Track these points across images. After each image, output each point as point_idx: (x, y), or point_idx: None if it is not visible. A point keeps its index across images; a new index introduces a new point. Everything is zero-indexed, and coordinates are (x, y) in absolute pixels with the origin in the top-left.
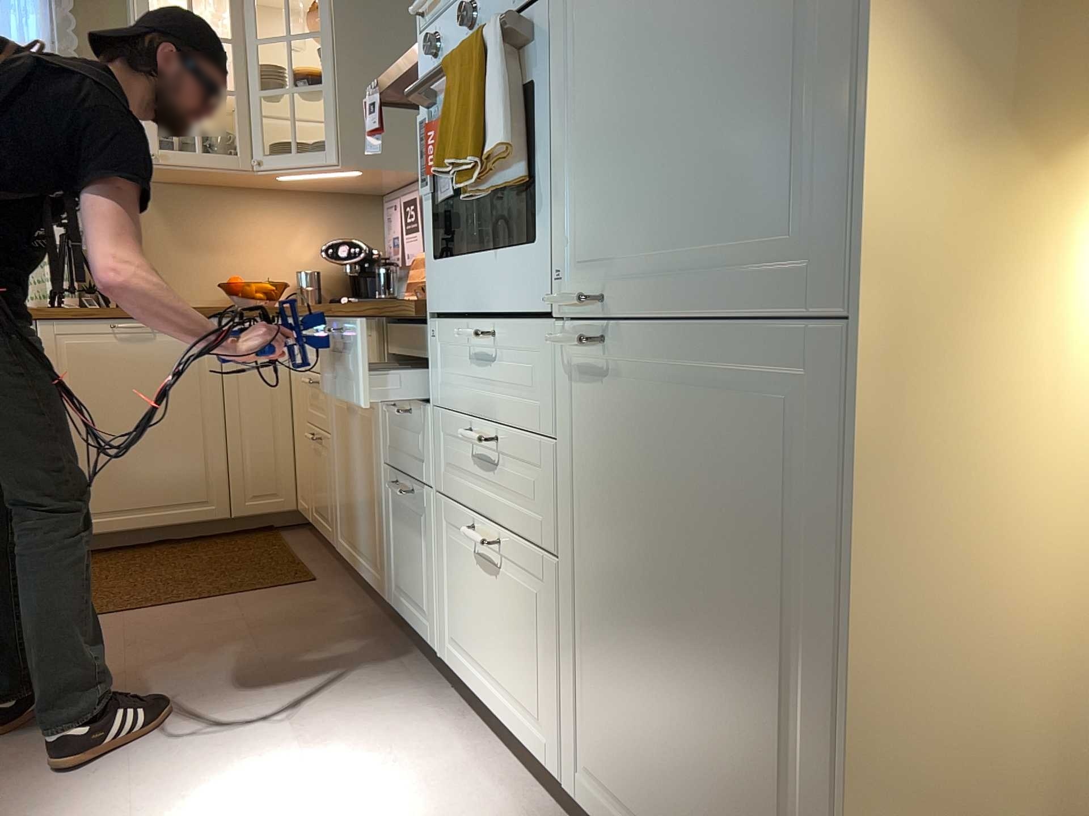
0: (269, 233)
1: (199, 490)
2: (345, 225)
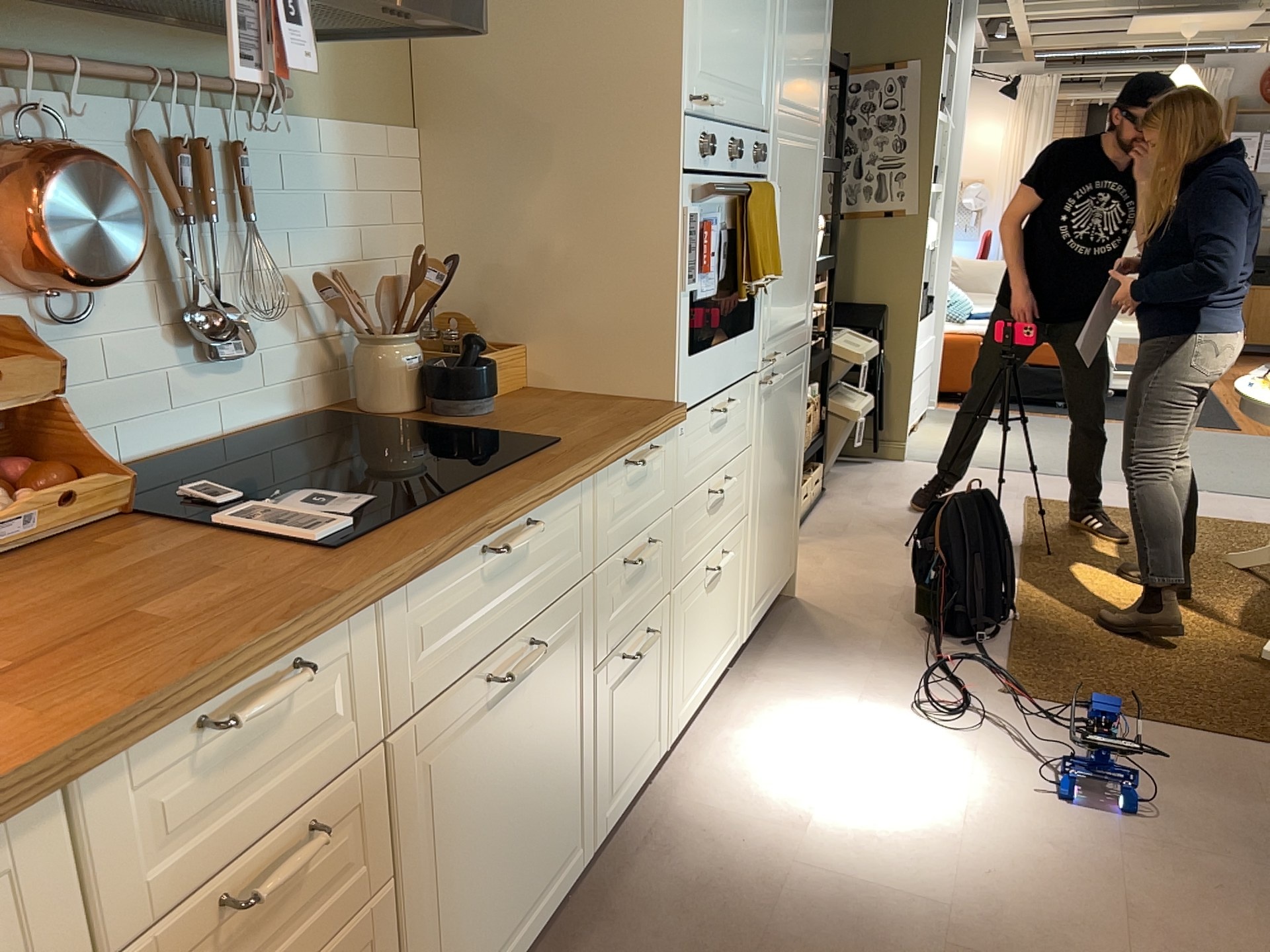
0: None
1: None
2: None
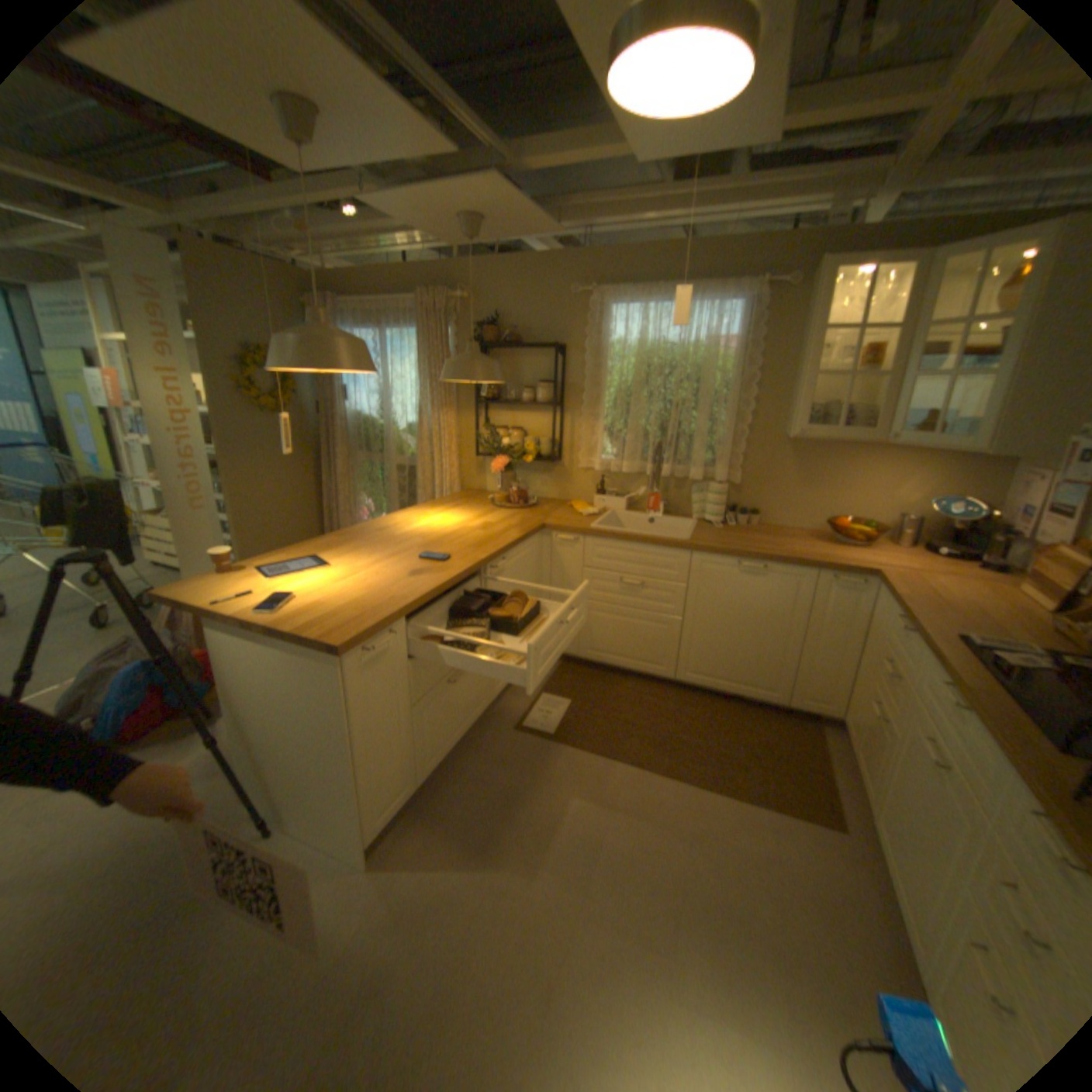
0: (884, 478)
1: (772, 683)
2: (968, 474)
